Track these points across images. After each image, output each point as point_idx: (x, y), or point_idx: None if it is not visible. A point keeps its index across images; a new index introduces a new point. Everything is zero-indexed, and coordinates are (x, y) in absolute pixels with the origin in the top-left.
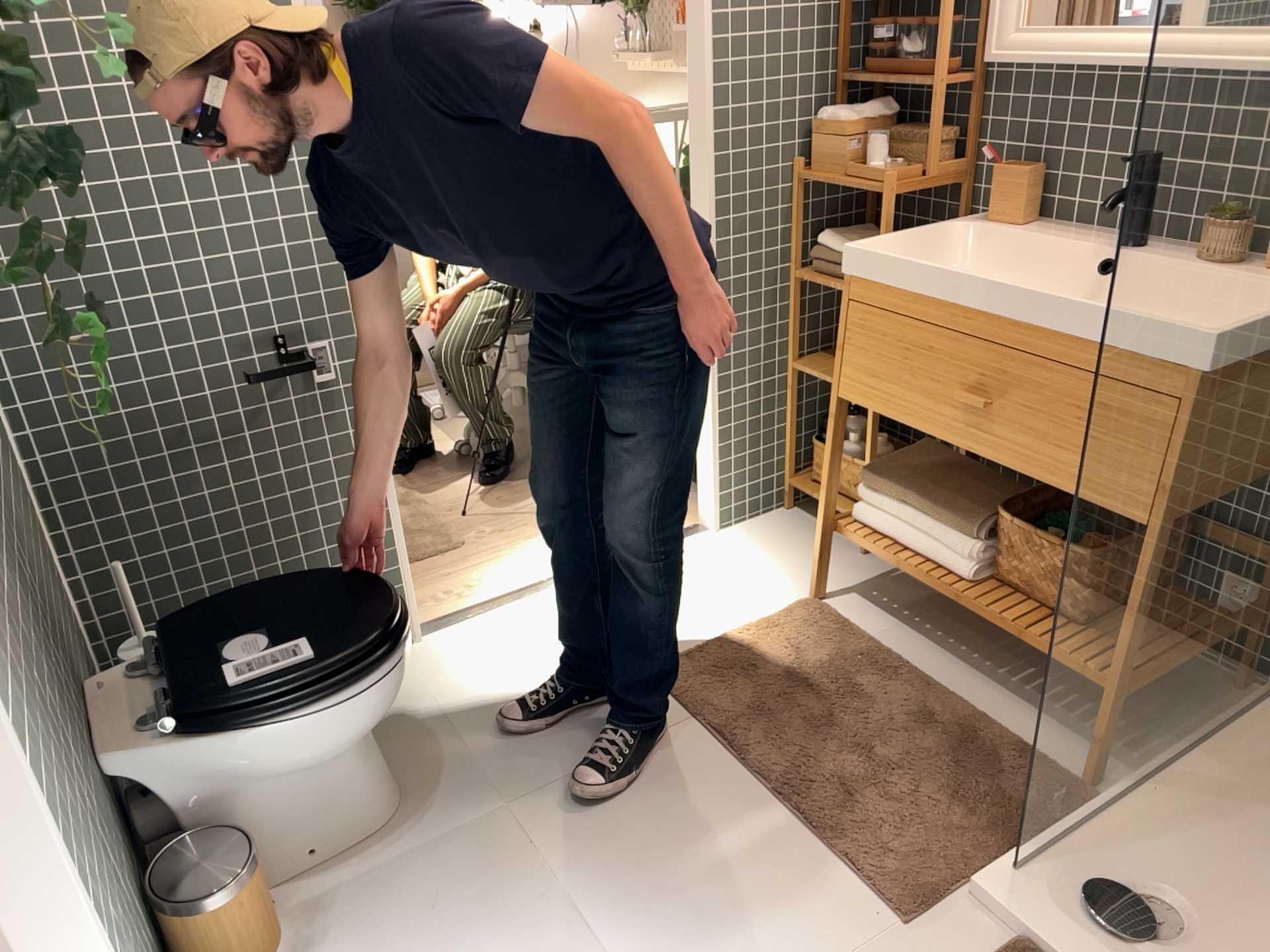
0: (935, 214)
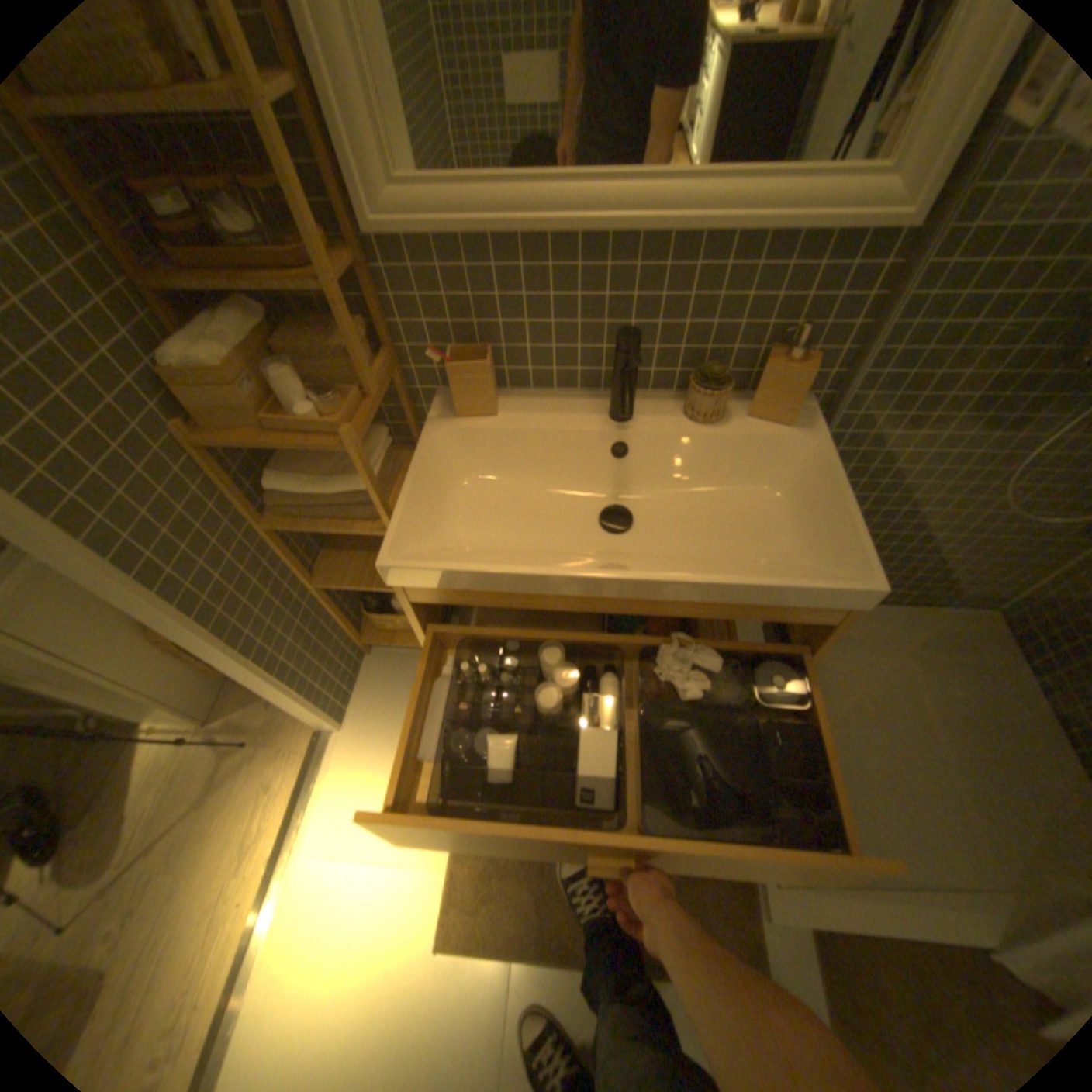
0: (393, 420)
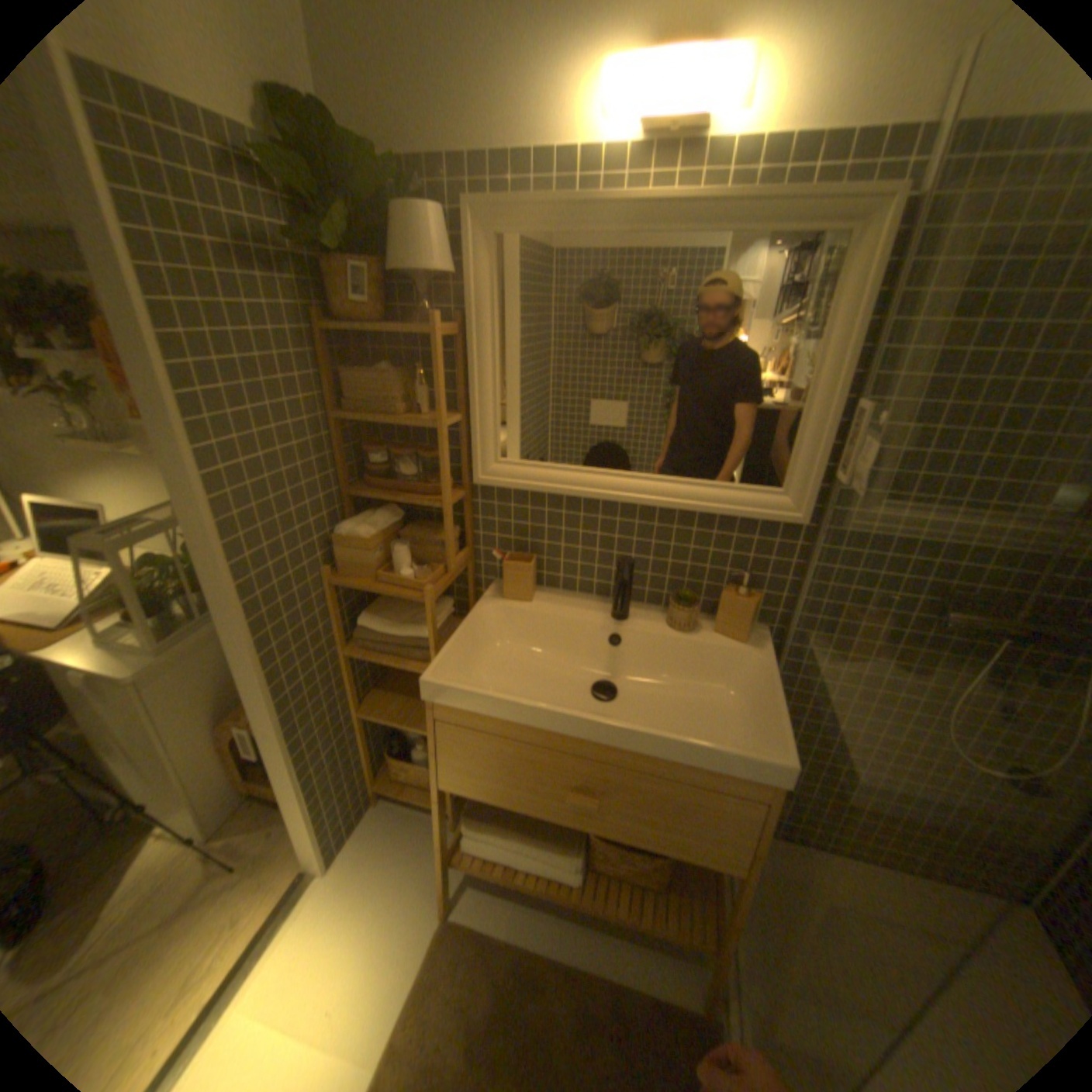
0: (460, 592)
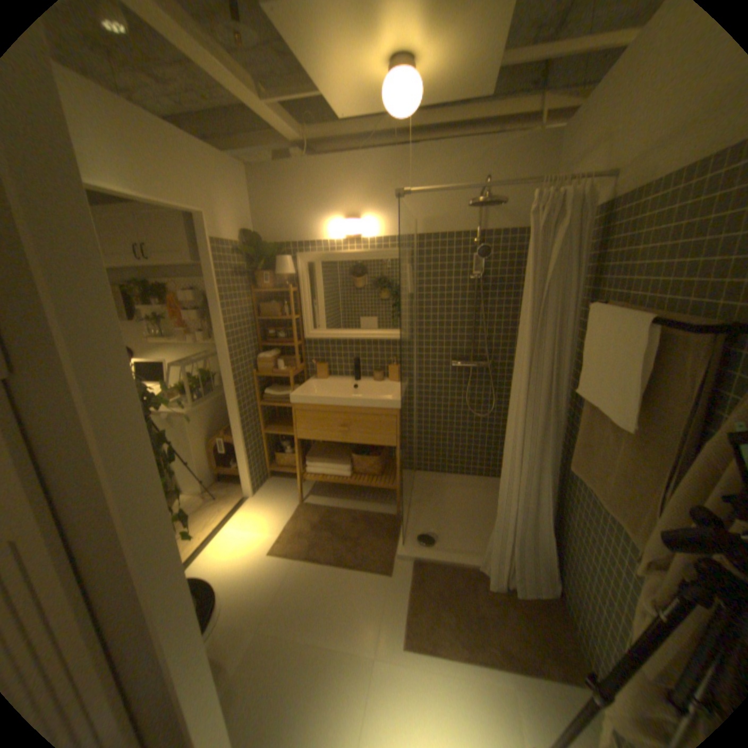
0: (301, 379)
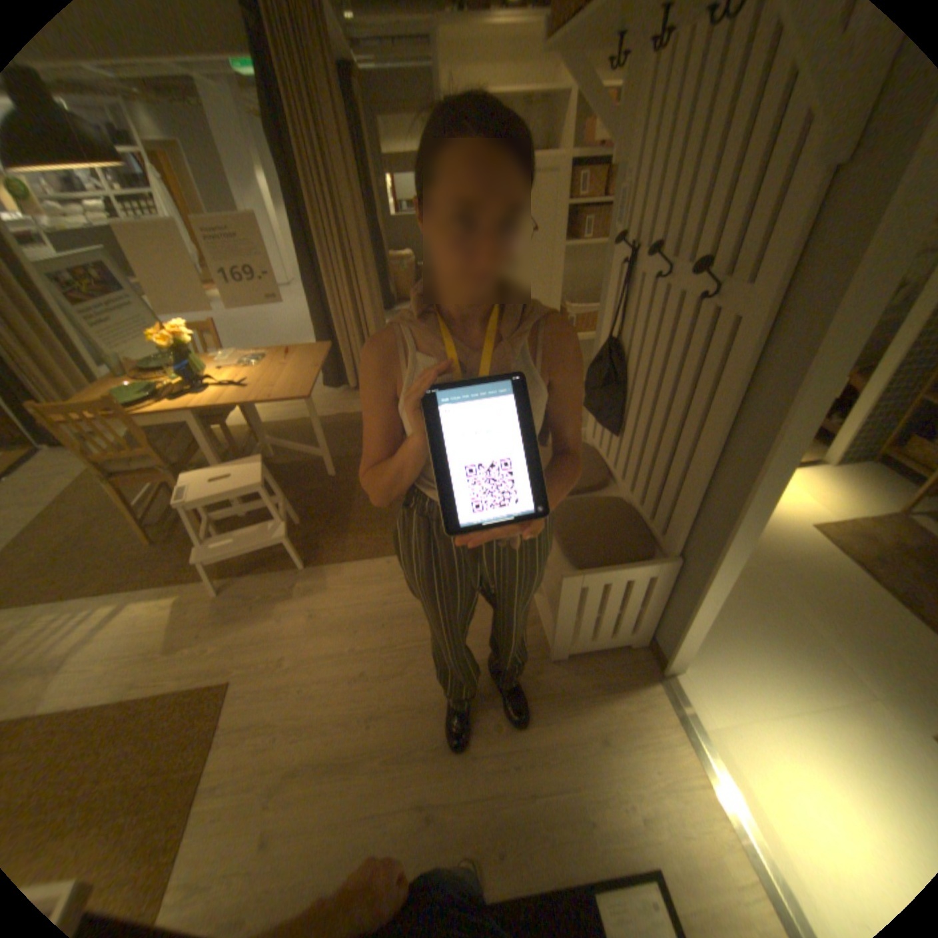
0: None
